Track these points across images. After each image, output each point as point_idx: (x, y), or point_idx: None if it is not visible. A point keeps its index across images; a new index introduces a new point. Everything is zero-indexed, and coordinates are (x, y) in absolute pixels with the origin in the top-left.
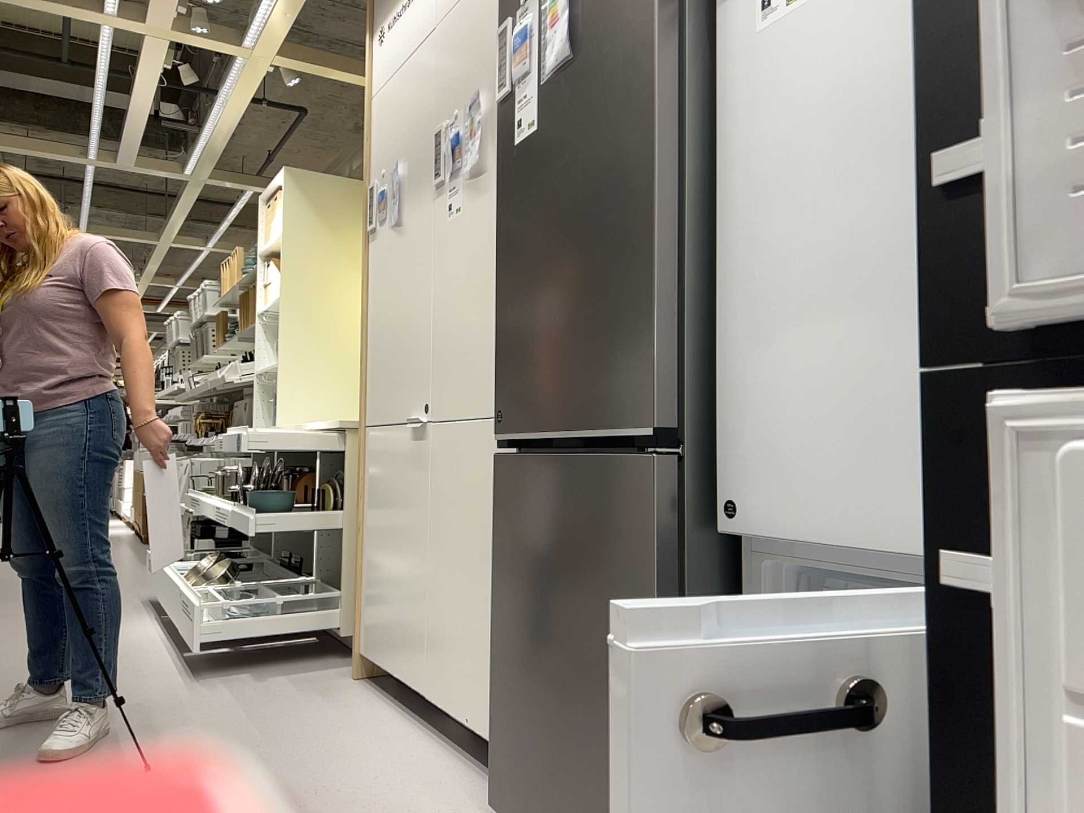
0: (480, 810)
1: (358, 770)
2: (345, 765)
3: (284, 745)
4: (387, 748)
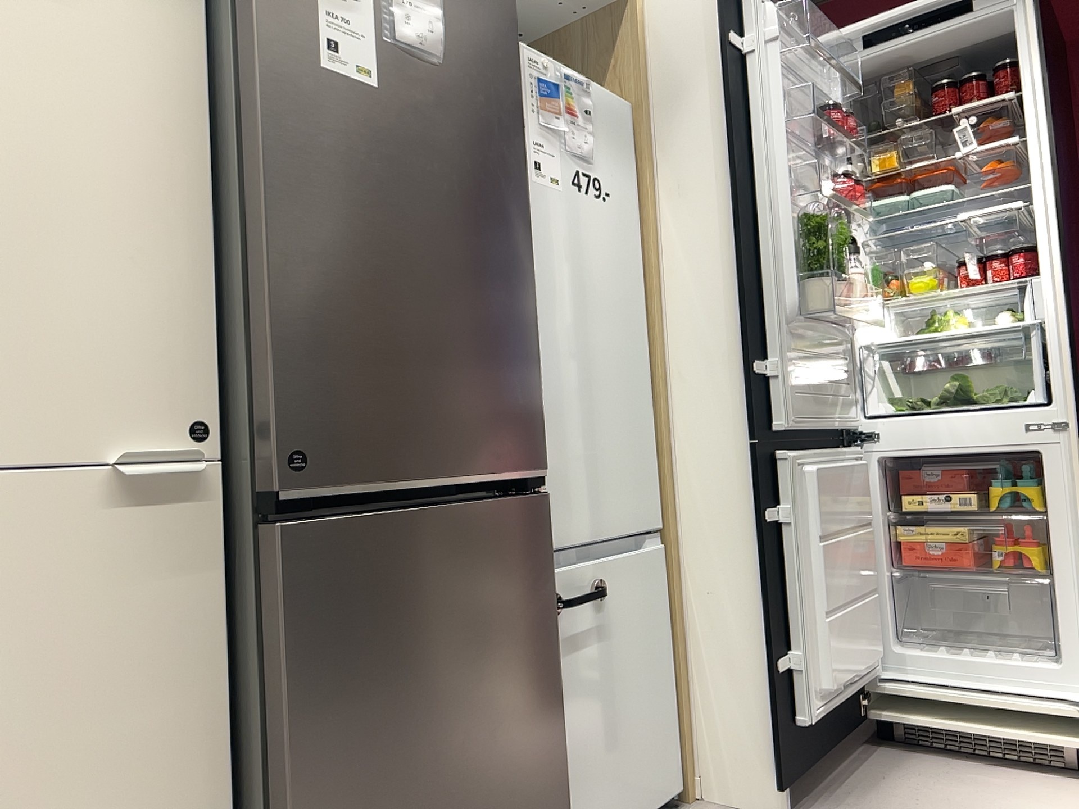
0: None
1: None
2: None
3: None
4: None
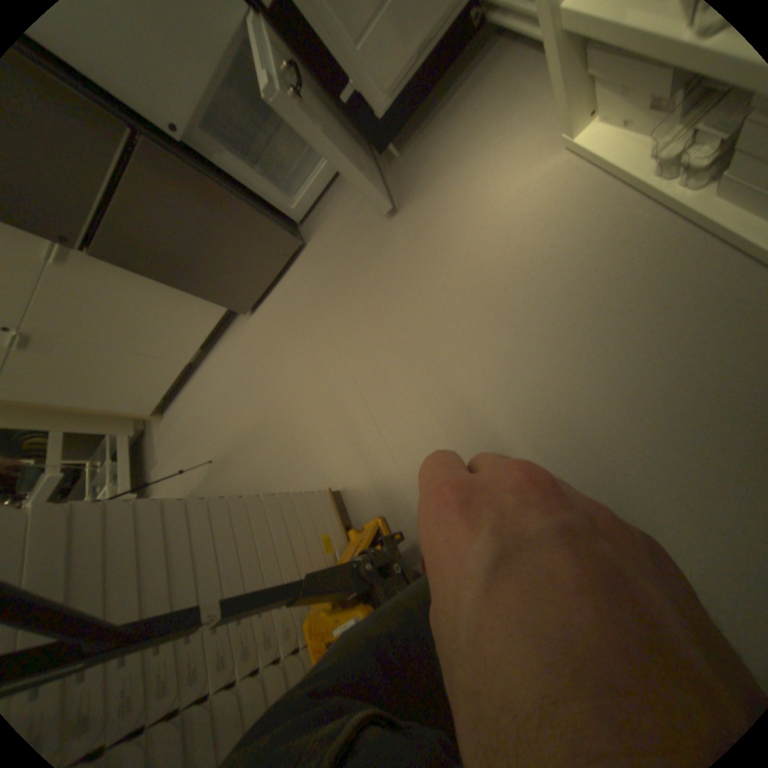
0: (243, 324)
1: (219, 379)
2: (216, 386)
3: (202, 418)
4: (208, 376)
